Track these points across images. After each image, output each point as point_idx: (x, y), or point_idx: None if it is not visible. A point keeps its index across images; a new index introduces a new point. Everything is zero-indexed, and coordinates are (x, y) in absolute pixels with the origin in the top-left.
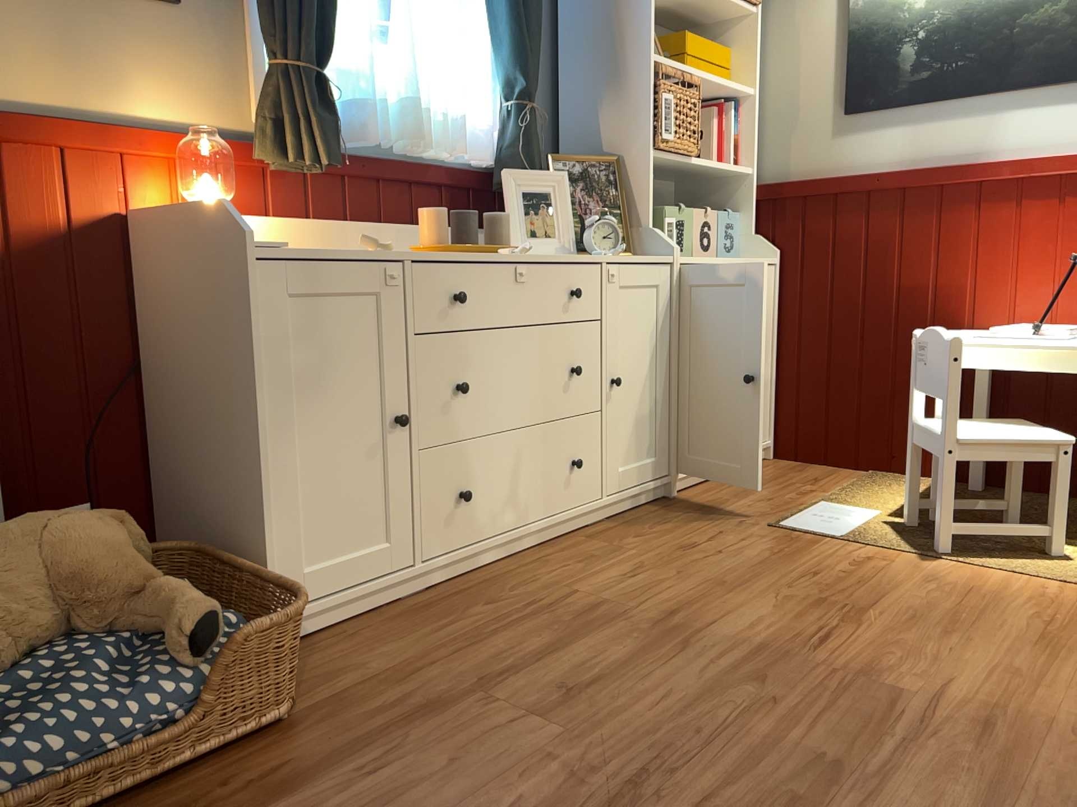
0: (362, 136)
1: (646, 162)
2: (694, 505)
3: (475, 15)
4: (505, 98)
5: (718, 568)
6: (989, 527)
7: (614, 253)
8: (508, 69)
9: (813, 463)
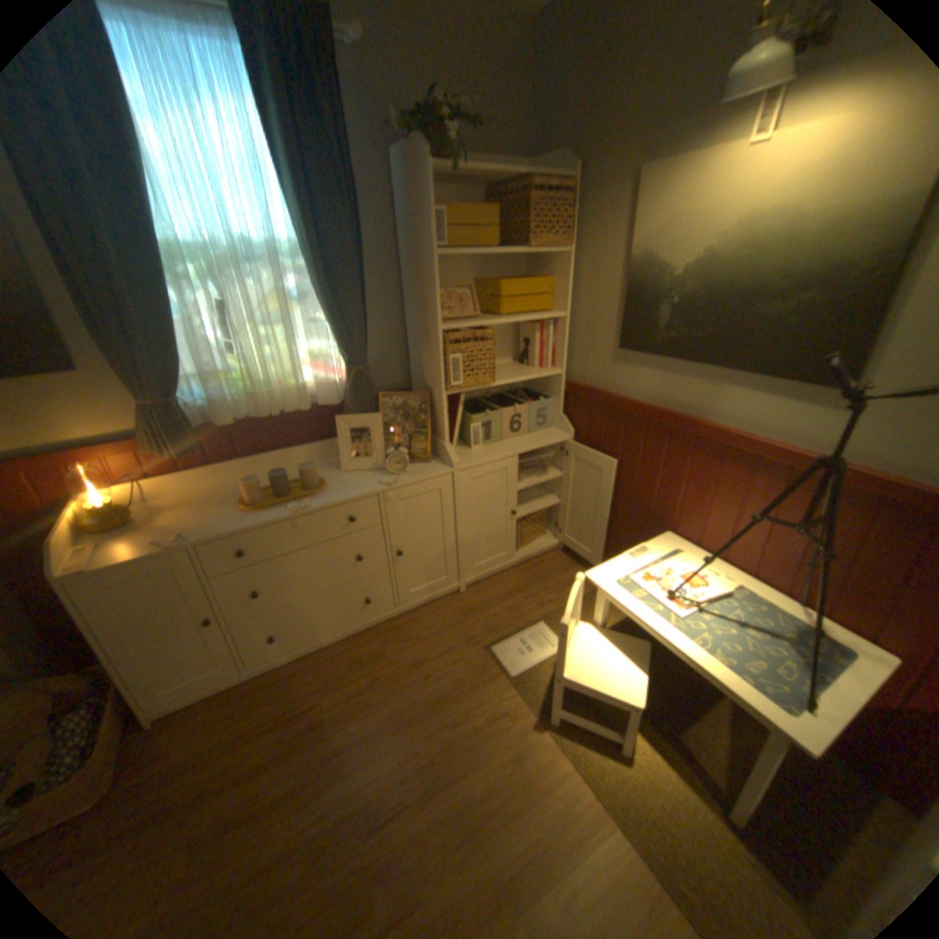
0: (219, 421)
1: (442, 400)
2: (465, 606)
3: (313, 306)
4: (343, 359)
5: (411, 698)
6: (584, 725)
7: (402, 475)
8: (337, 344)
9: (582, 562)
